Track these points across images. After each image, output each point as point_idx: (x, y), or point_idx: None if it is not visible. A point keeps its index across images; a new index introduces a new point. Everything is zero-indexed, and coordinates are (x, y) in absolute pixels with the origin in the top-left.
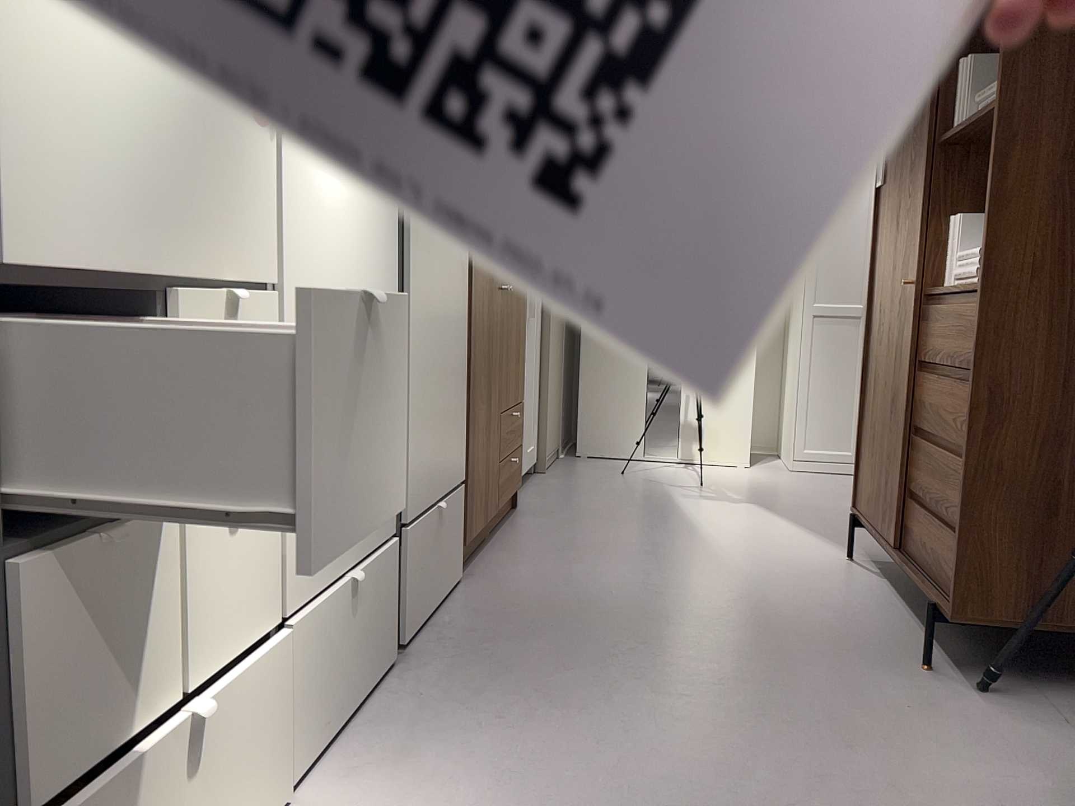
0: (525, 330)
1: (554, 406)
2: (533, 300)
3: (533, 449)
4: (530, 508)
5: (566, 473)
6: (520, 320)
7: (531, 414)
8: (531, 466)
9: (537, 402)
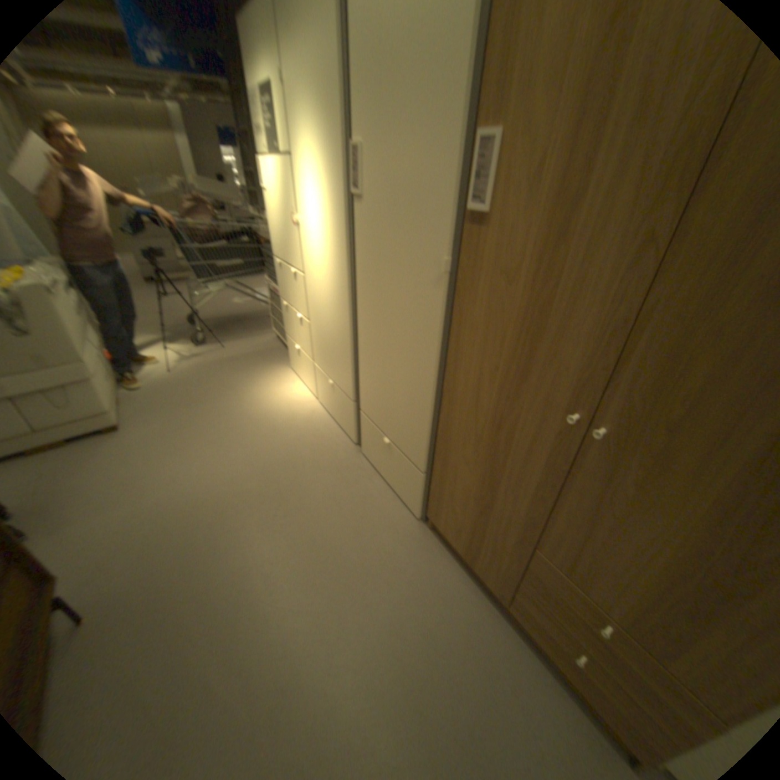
0: None
1: None
2: None
3: None
4: None
5: None
6: None
7: None
8: None
9: None
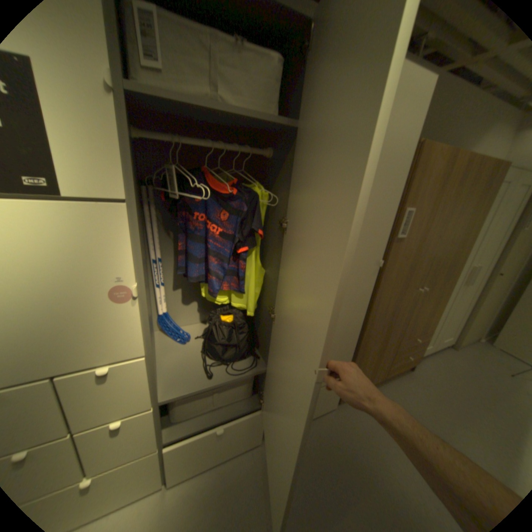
0: (462, 292)
1: (481, 322)
2: (479, 276)
3: (453, 340)
4: (423, 375)
5: (473, 356)
6: (458, 288)
7: (458, 325)
8: (448, 347)
9: (466, 320)
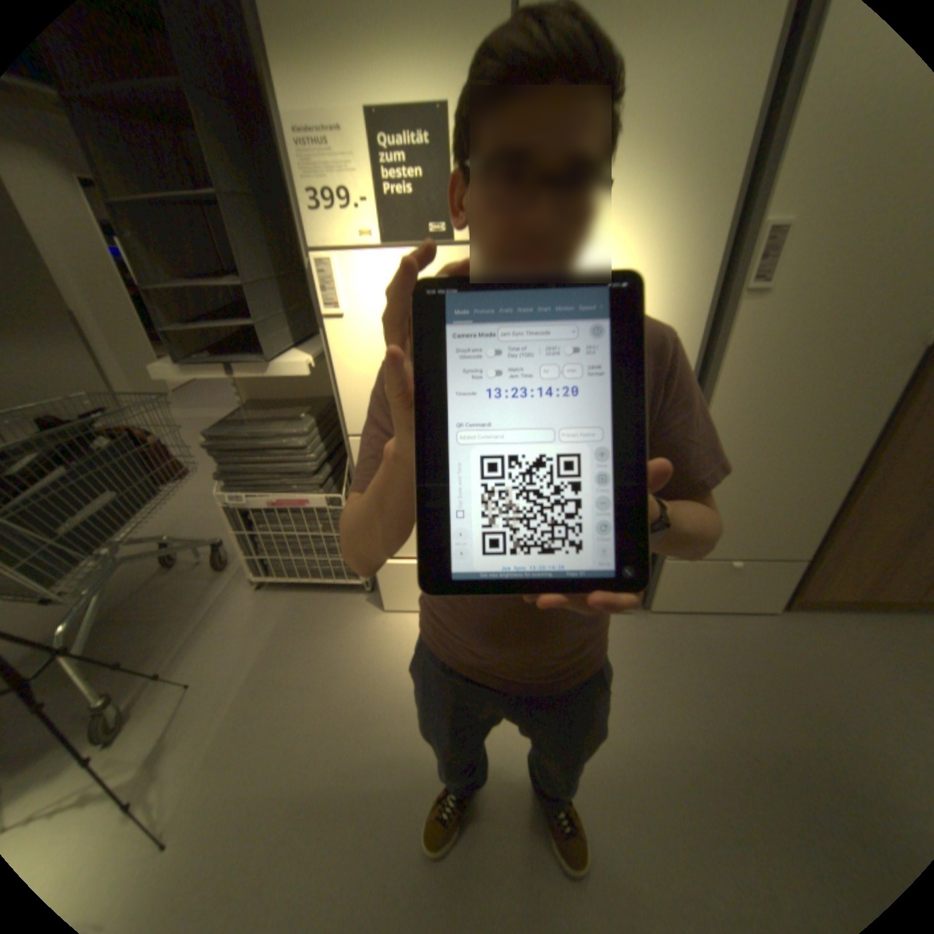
0: None
1: None
2: None
3: None
4: None
5: None
6: None
7: None
8: None
9: None
